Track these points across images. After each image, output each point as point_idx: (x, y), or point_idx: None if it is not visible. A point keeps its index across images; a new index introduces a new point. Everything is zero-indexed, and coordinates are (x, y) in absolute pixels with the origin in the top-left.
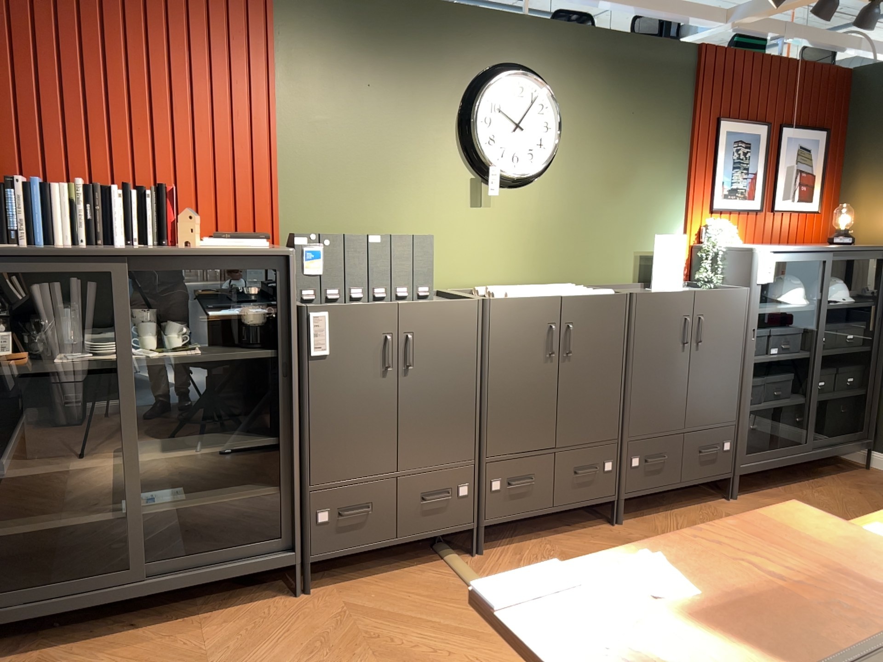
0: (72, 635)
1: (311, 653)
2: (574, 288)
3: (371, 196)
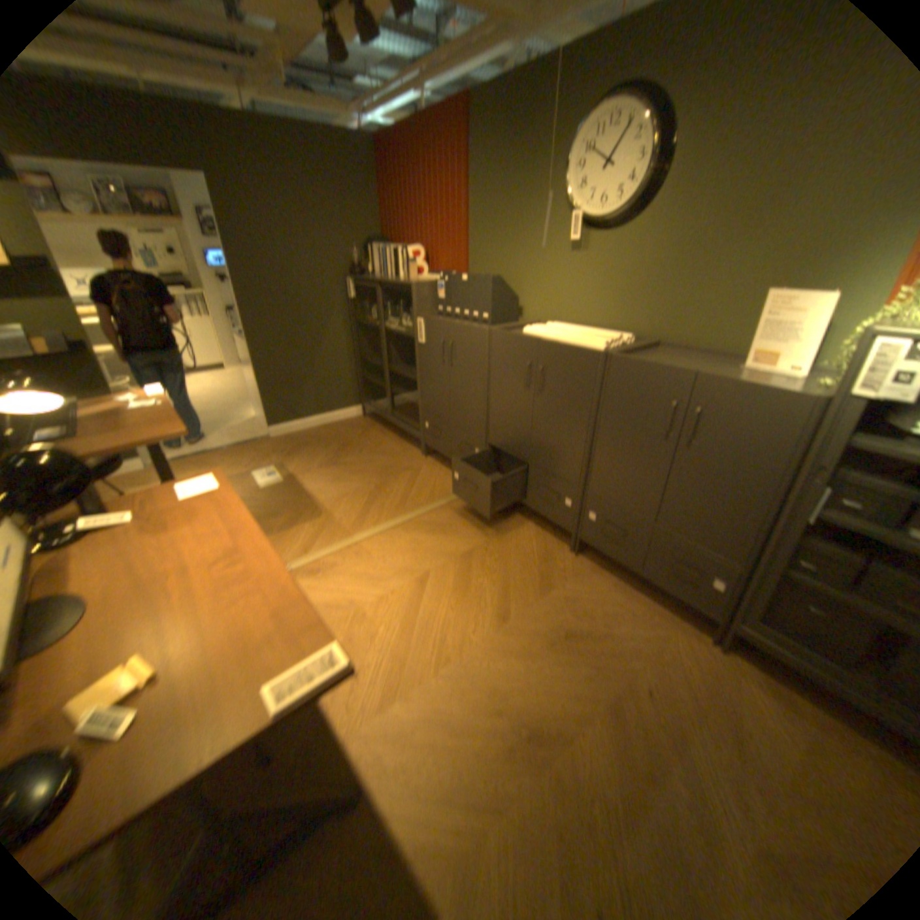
0: (386, 425)
1: (384, 466)
2: (599, 337)
3: (509, 245)
